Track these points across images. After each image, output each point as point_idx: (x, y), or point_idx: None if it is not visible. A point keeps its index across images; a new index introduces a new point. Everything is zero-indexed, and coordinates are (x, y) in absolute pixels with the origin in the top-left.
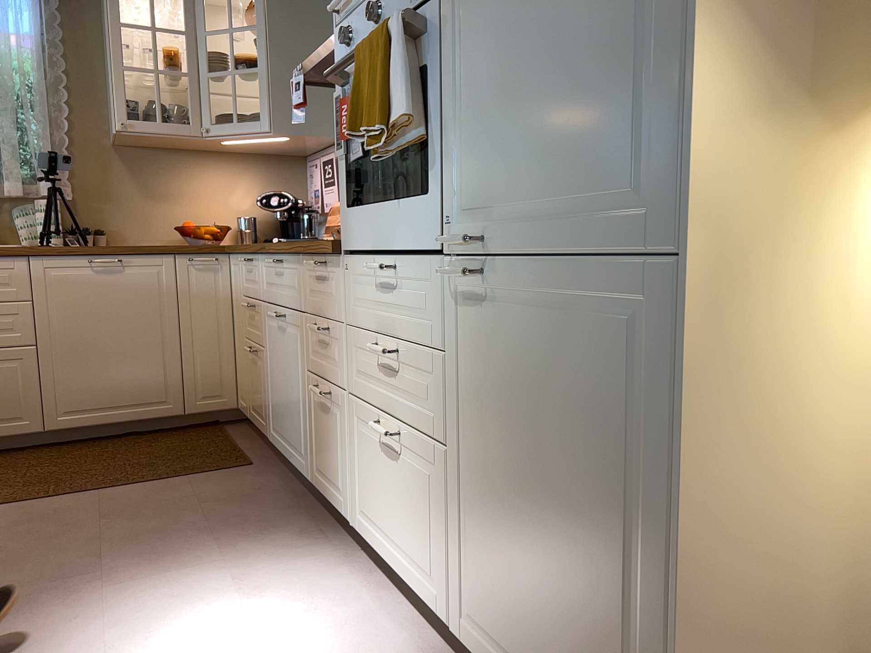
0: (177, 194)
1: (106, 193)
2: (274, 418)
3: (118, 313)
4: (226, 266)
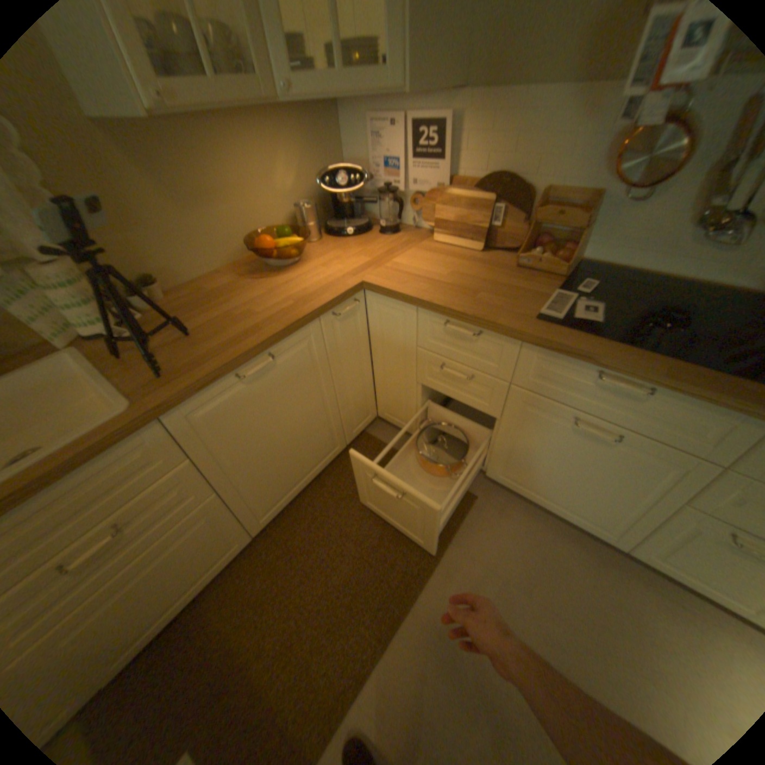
0: (216, 190)
1: (124, 215)
2: (515, 473)
3: (283, 408)
4: (363, 303)
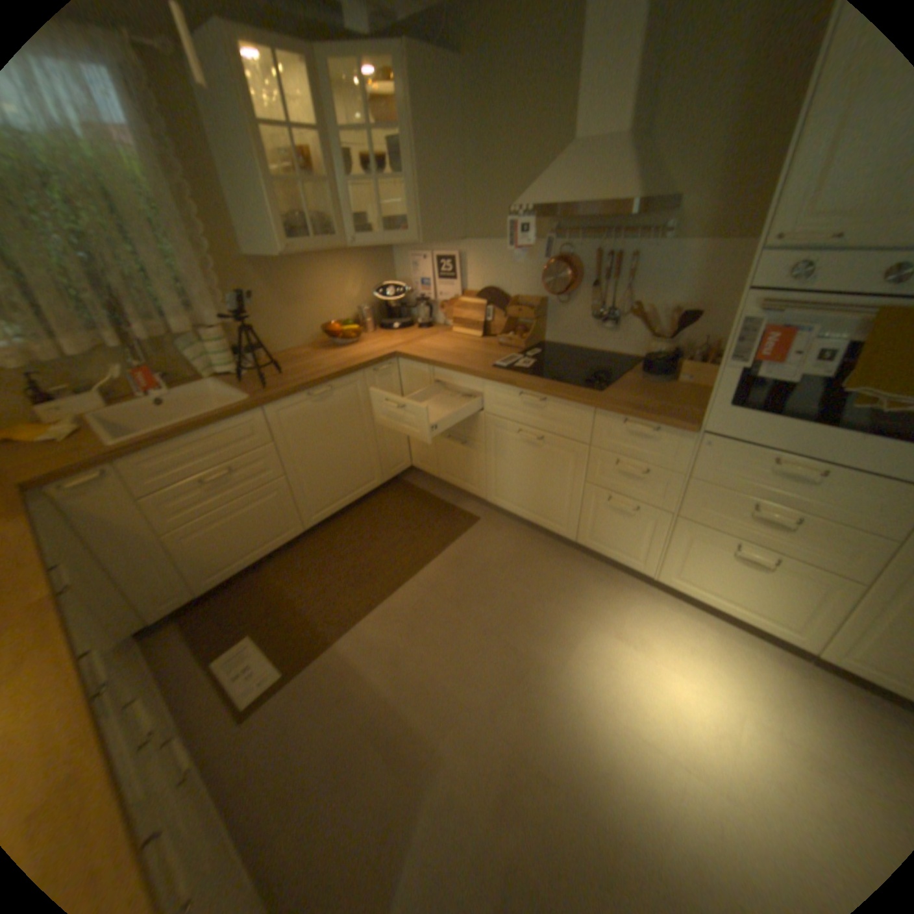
0: (304, 296)
1: (248, 308)
2: (501, 491)
3: (333, 430)
4: (395, 369)
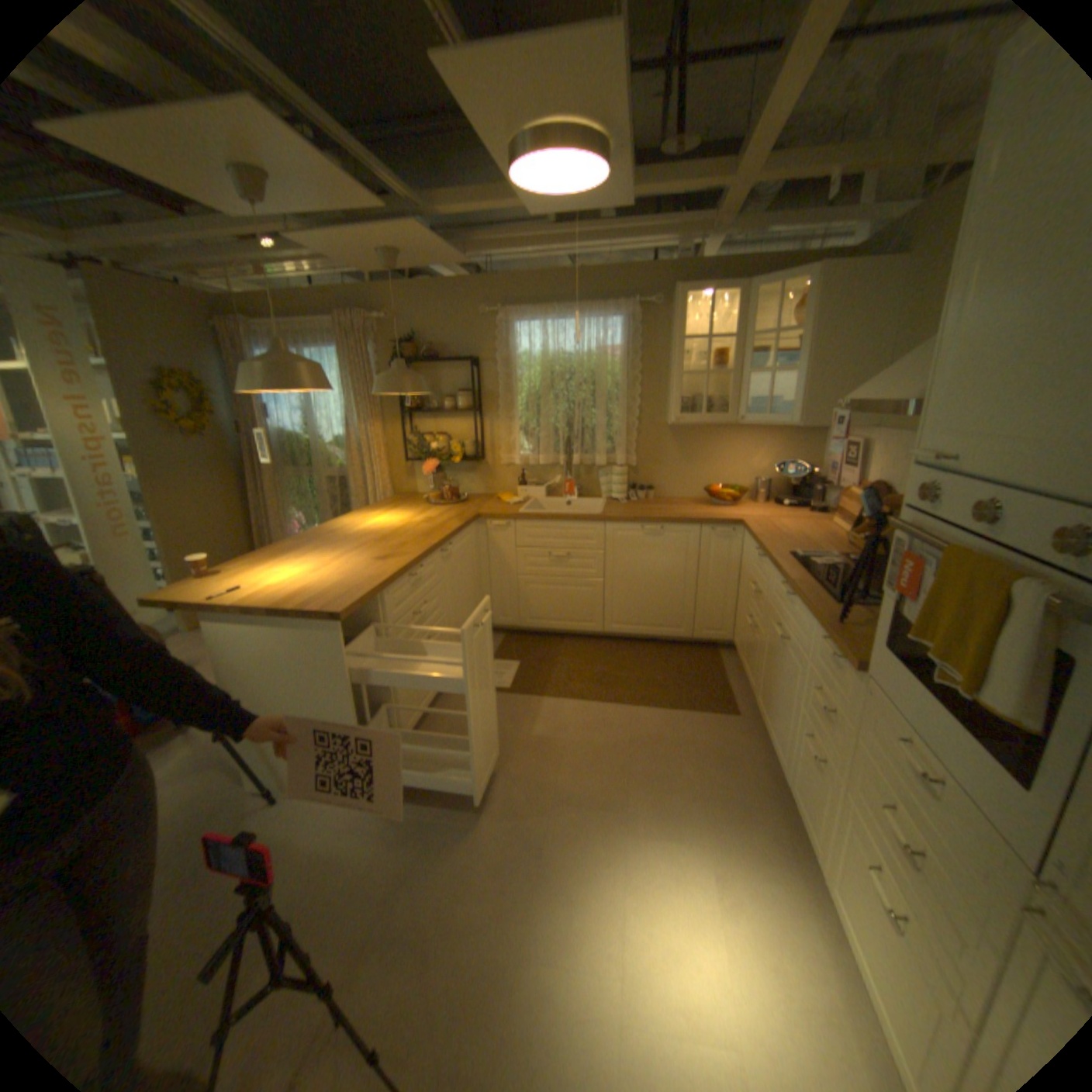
0: (708, 459)
1: (657, 459)
2: (763, 694)
3: (655, 563)
4: (740, 536)
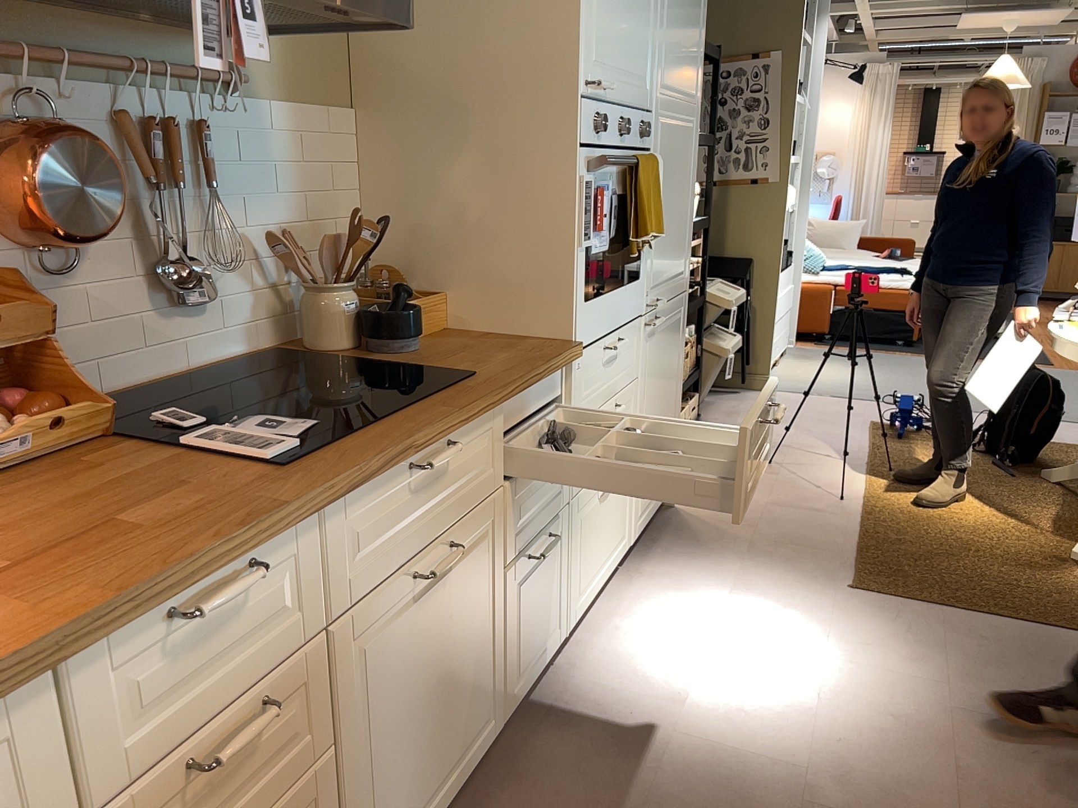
0: None
1: None
2: None
3: None
4: None
